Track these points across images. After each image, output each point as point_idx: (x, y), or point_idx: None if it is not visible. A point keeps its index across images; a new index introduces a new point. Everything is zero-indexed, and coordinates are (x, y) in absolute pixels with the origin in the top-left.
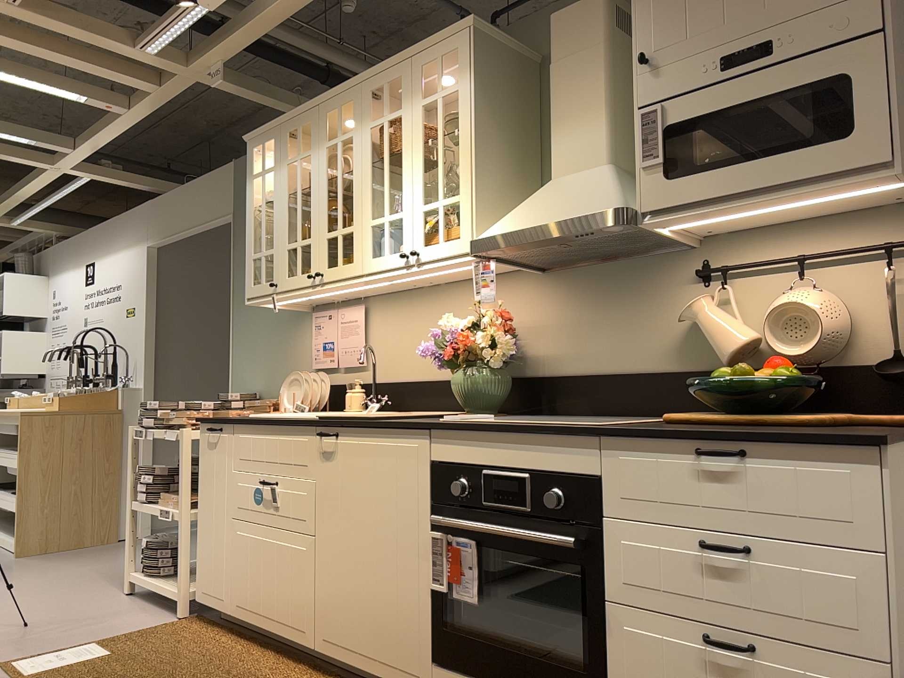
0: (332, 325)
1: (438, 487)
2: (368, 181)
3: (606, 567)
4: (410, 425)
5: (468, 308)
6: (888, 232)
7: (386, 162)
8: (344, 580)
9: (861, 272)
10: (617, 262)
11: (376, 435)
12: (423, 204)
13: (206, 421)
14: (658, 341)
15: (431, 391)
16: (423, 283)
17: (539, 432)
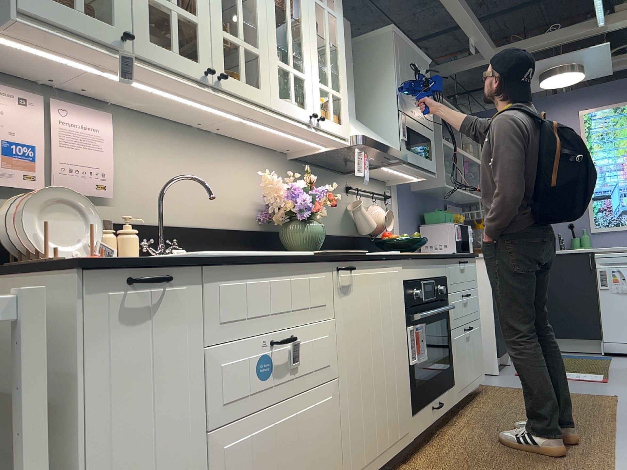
0: (32, 119)
1: (408, 296)
2: (273, 18)
3: (450, 315)
4: (398, 256)
5: (239, 166)
6: (382, 190)
7: (289, 18)
8: (365, 401)
9: (379, 203)
10: (322, 169)
11: (378, 265)
12: (320, 83)
13: (122, 266)
14: (336, 219)
15: (209, 239)
16: (210, 127)
17: (437, 257)
